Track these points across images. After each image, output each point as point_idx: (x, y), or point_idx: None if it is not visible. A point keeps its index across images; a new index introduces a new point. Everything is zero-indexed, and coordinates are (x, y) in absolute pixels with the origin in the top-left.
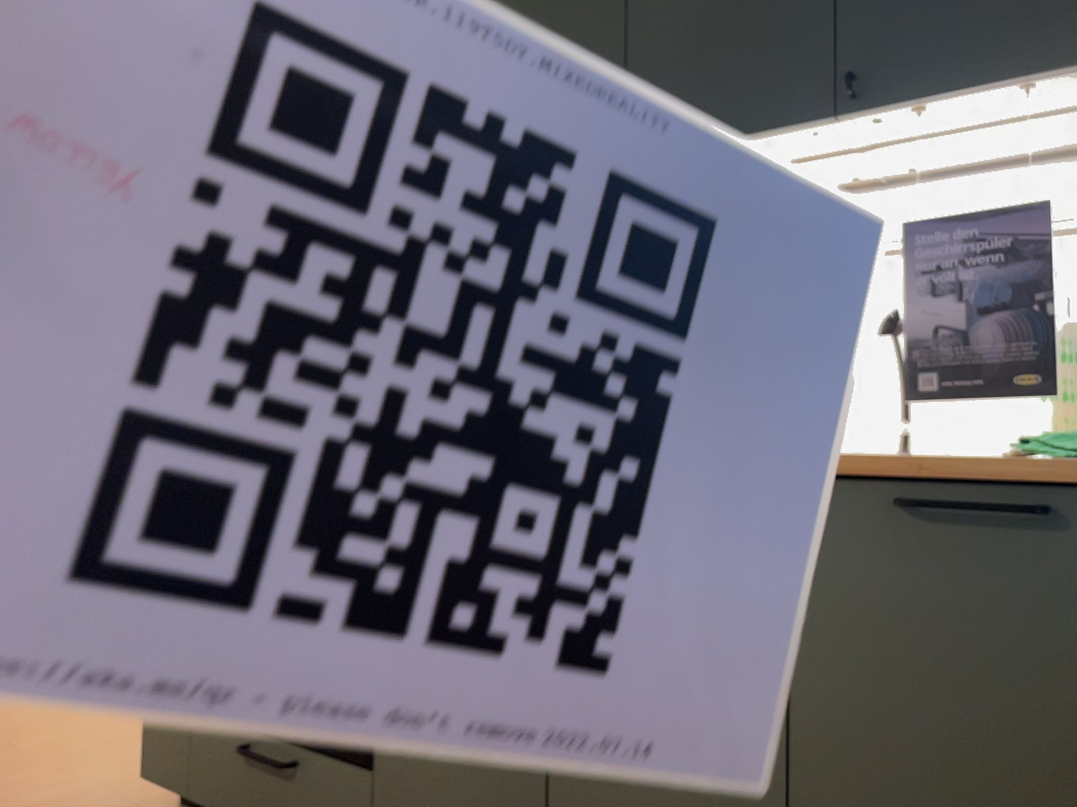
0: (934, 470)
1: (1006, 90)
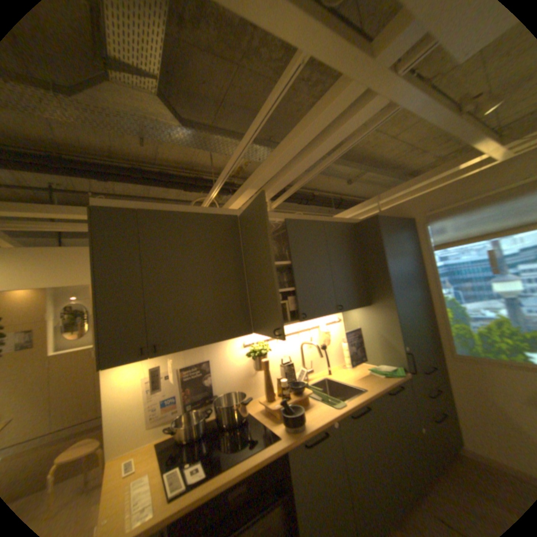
0: (393, 387)
1: (354, 309)
